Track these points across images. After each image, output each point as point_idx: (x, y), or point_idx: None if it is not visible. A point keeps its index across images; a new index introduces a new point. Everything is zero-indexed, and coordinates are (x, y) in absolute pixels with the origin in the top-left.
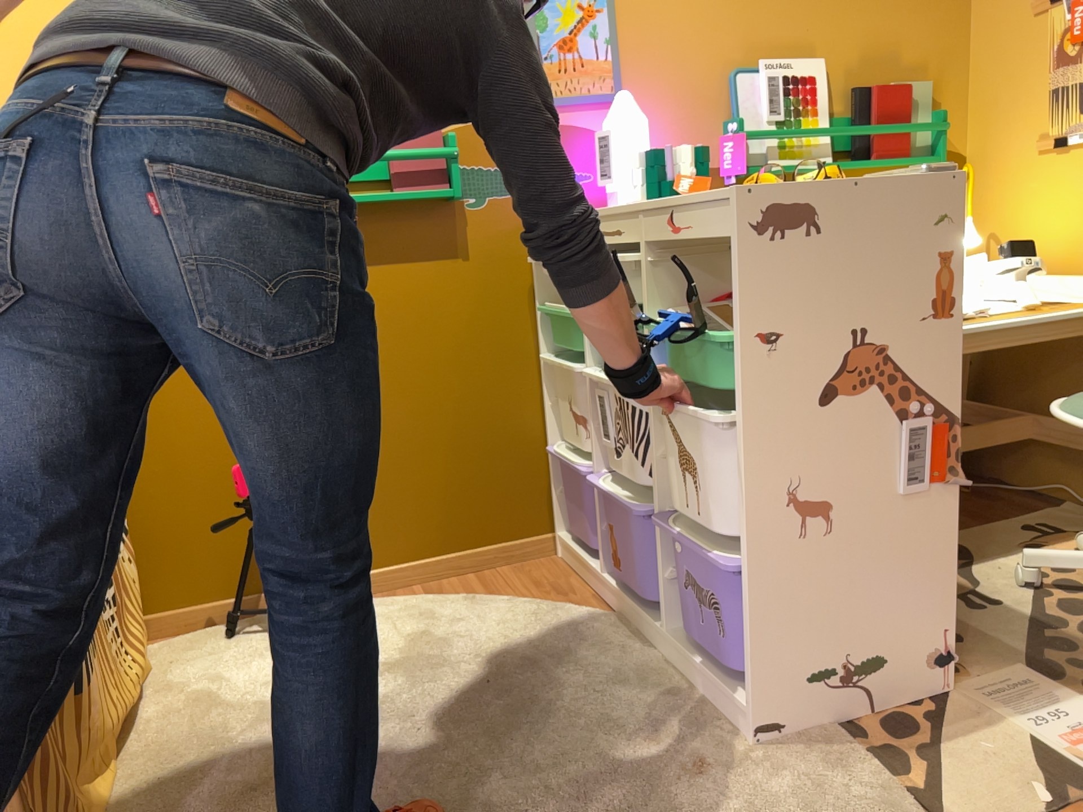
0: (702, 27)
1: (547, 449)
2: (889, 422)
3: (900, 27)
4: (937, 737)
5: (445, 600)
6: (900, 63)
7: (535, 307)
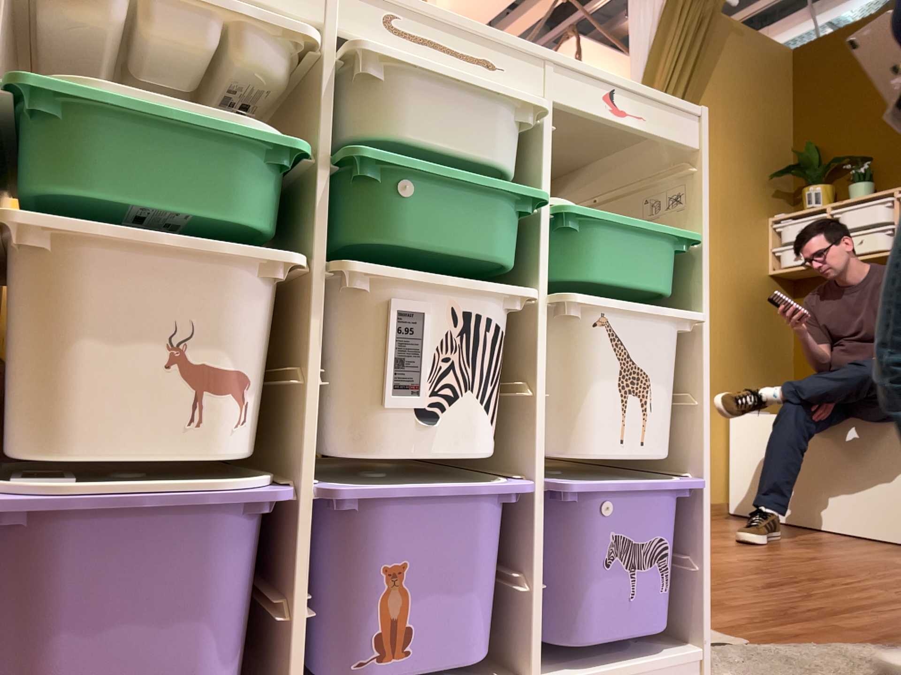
0: None
1: None
2: None
3: None
4: None
5: None
6: None
7: None
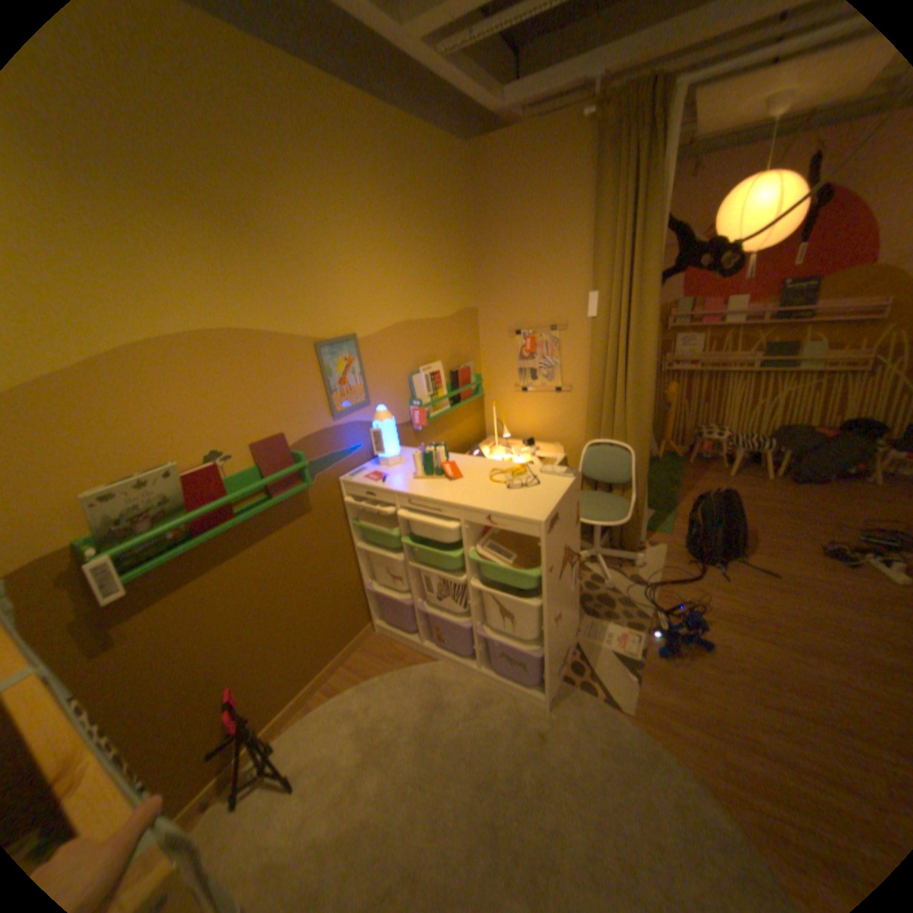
0: (395, 356)
1: (362, 587)
2: (570, 569)
3: (460, 339)
4: (590, 665)
5: (348, 699)
6: (461, 355)
7: (347, 521)
